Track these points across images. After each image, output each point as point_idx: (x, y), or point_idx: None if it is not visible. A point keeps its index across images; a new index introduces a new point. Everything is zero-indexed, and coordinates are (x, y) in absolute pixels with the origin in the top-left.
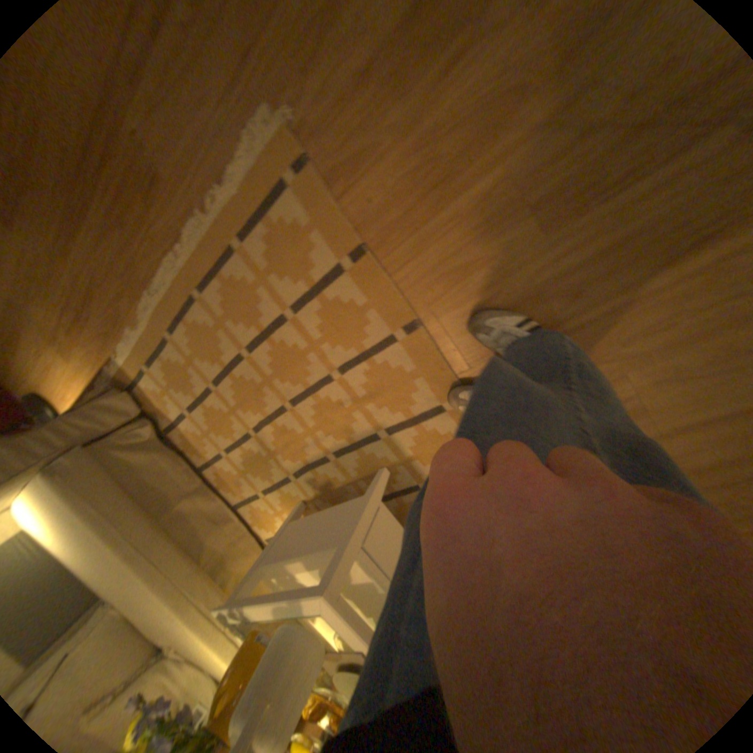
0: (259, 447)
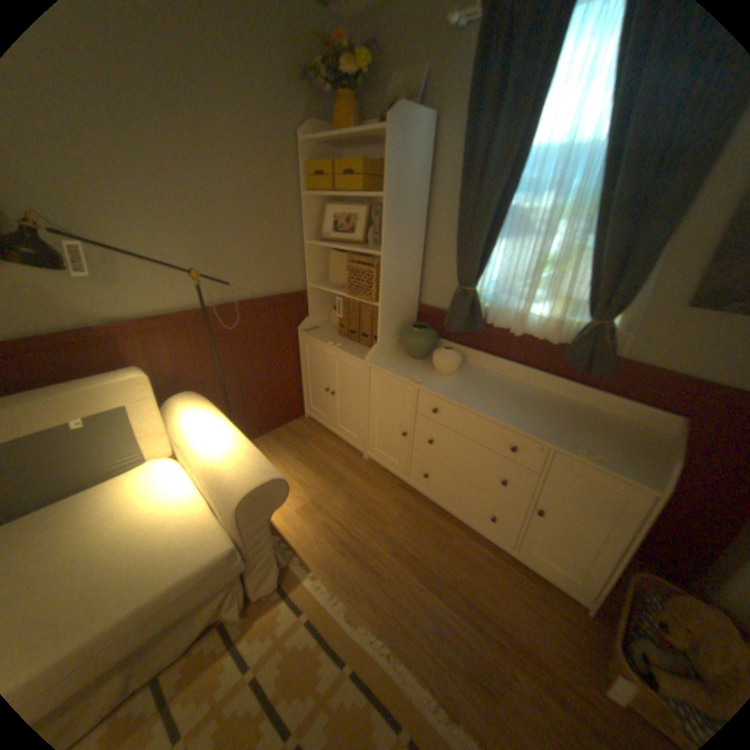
0: None
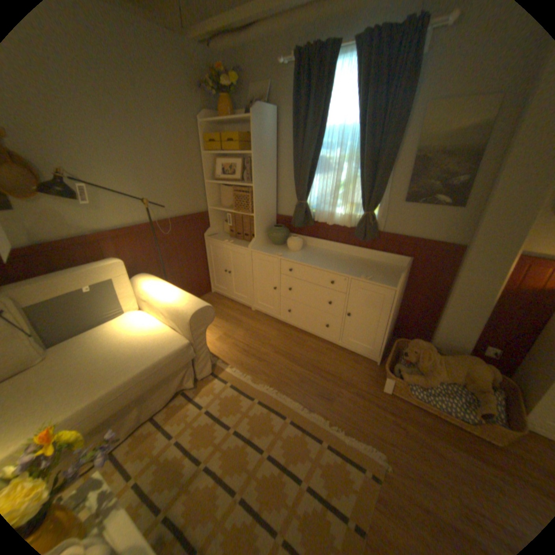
0: (188, 478)
